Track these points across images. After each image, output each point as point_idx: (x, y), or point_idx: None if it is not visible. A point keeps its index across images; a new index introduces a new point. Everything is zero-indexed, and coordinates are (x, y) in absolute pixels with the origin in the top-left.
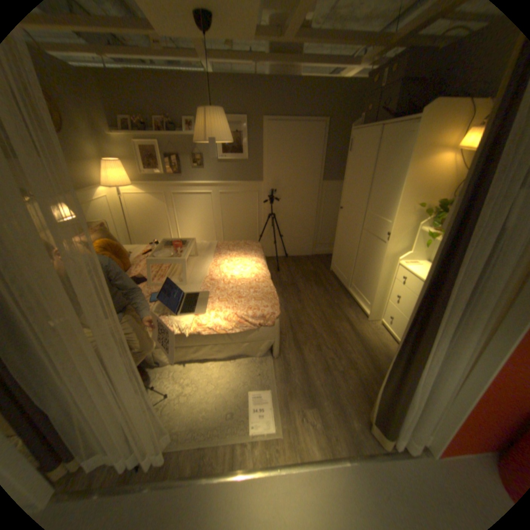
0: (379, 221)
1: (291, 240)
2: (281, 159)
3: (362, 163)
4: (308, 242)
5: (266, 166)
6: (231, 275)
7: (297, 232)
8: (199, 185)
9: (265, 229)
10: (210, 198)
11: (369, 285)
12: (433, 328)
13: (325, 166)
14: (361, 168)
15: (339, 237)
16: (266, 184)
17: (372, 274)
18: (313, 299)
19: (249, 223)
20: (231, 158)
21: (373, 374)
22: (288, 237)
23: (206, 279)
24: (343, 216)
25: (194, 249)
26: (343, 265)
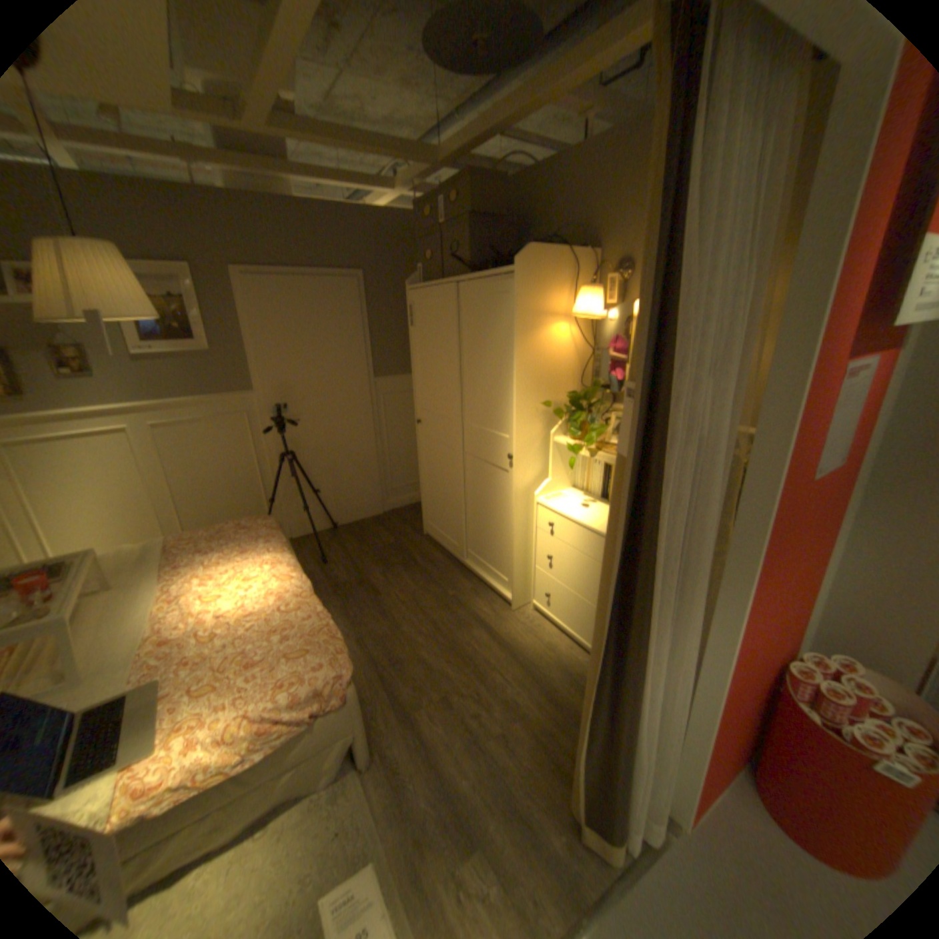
0: (488, 437)
1: (338, 494)
2: (285, 344)
3: (438, 344)
4: (372, 491)
5: (254, 361)
6: (215, 613)
7: (347, 475)
8: (87, 414)
9: (279, 483)
10: (126, 441)
11: (498, 548)
12: (636, 616)
13: (373, 352)
14: (438, 352)
15: (427, 471)
16: (261, 396)
17: (498, 527)
18: (409, 600)
19: (240, 478)
20: (167, 350)
21: (550, 713)
22: (332, 490)
23: (144, 647)
24: (424, 435)
25: (96, 574)
26: (446, 520)
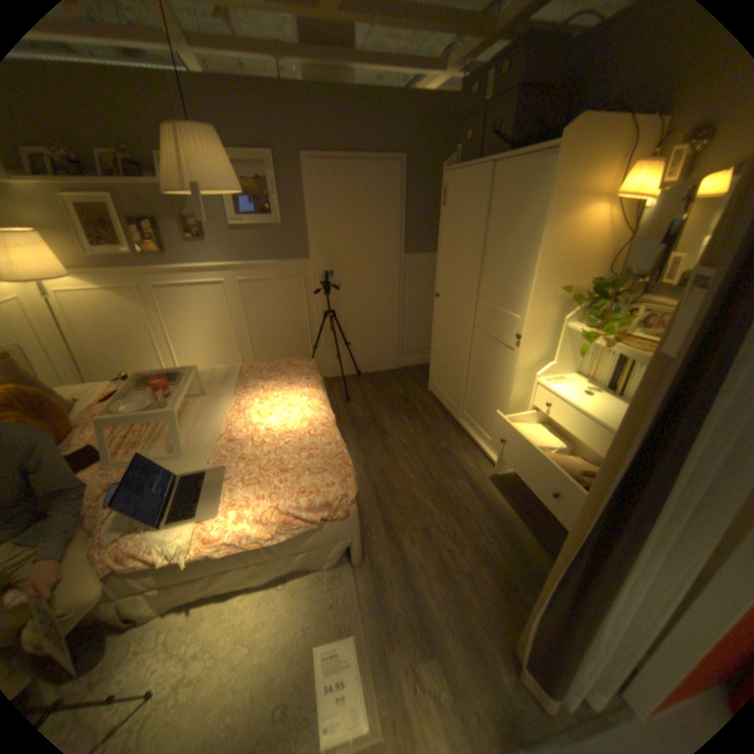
0: (500, 316)
1: (364, 349)
2: (337, 221)
3: (465, 224)
4: (390, 350)
5: (312, 234)
6: (266, 426)
7: (373, 335)
8: (201, 269)
9: (322, 335)
10: (223, 291)
11: (491, 416)
12: (636, 522)
13: (406, 231)
14: (464, 232)
15: (438, 340)
16: (315, 264)
17: (495, 398)
18: (408, 444)
19: (295, 327)
20: (252, 223)
21: (517, 568)
22: (360, 345)
23: (220, 441)
24: (440, 308)
25: (198, 384)
26: (448, 383)
